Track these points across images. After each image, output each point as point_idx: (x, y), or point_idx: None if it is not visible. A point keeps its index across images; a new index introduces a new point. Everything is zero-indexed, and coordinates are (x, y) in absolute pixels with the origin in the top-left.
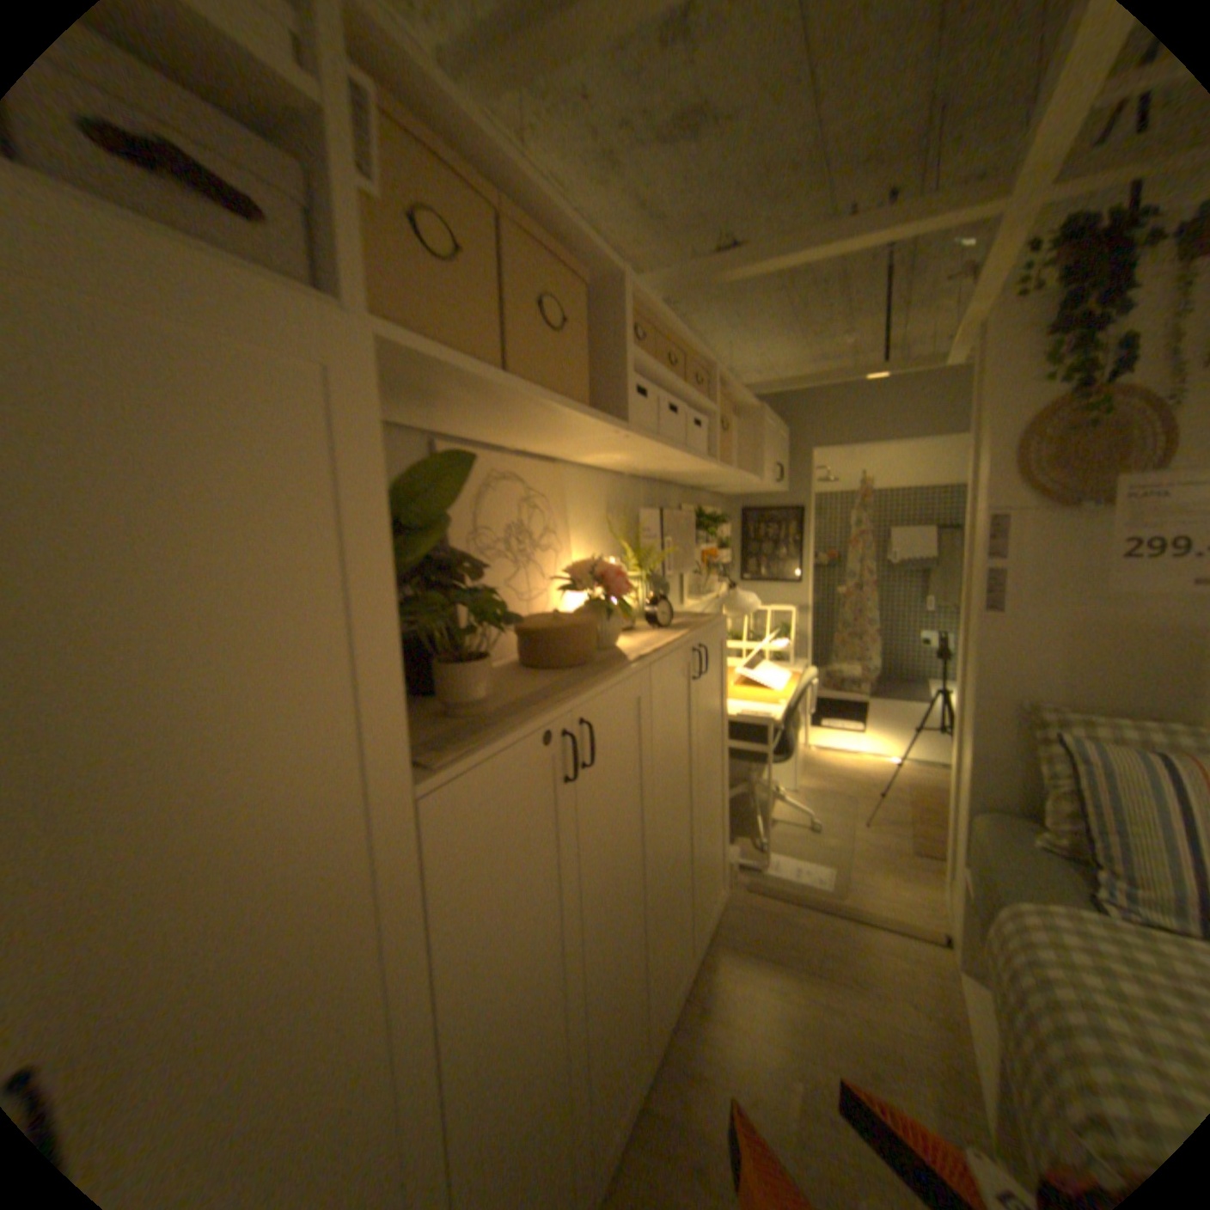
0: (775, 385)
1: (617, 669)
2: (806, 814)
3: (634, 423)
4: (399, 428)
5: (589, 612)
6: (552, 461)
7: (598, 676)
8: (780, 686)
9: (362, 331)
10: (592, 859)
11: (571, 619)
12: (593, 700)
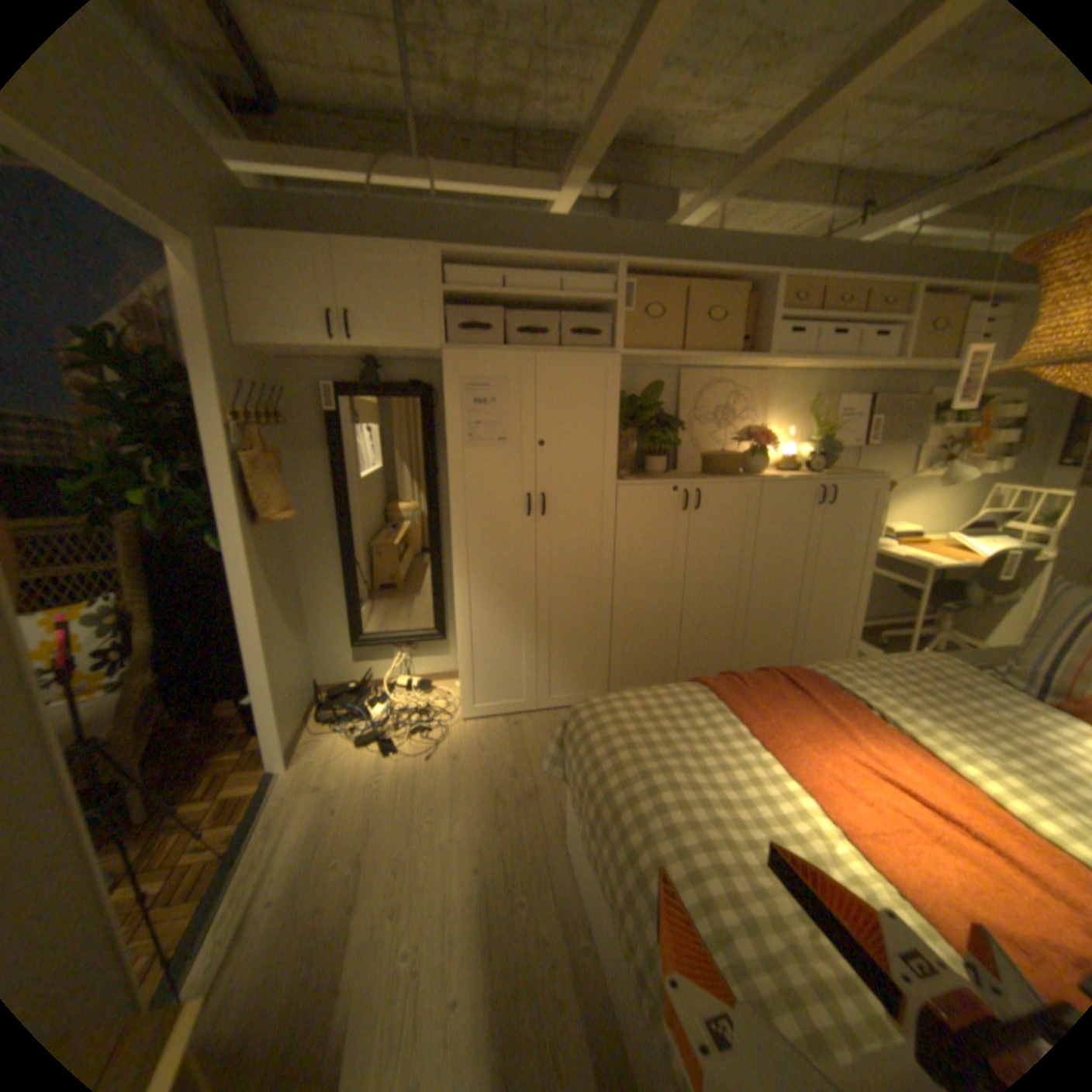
0: None
1: (733, 479)
2: None
3: (782, 352)
4: (663, 367)
5: (746, 455)
6: (762, 370)
7: (719, 479)
8: (991, 555)
9: (618, 358)
10: (696, 552)
11: (725, 454)
12: (707, 485)
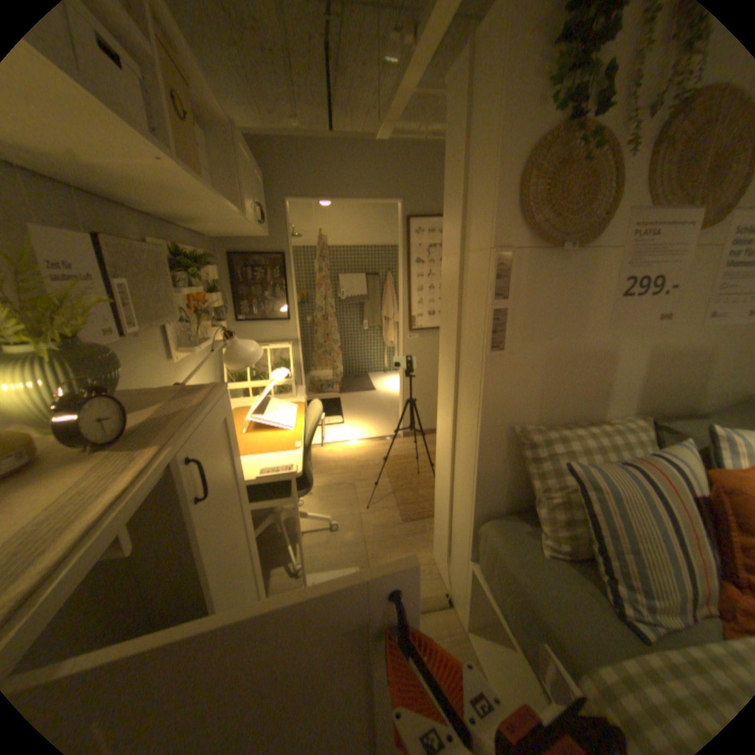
0: (241, 130)
1: None
2: (325, 518)
3: None
4: None
5: None
6: None
7: None
8: (291, 421)
9: None
10: None
11: None
12: None
